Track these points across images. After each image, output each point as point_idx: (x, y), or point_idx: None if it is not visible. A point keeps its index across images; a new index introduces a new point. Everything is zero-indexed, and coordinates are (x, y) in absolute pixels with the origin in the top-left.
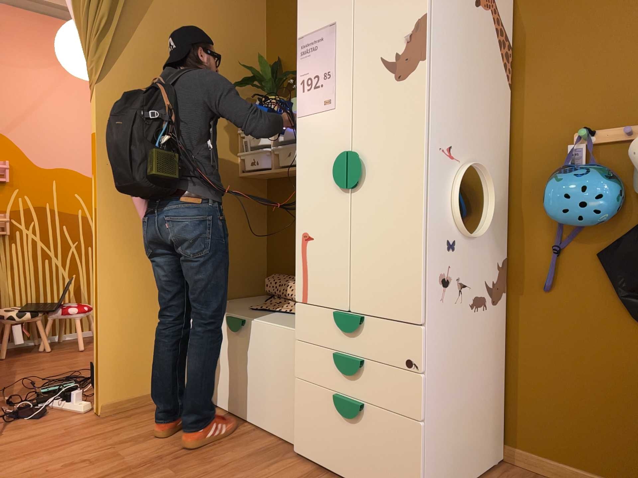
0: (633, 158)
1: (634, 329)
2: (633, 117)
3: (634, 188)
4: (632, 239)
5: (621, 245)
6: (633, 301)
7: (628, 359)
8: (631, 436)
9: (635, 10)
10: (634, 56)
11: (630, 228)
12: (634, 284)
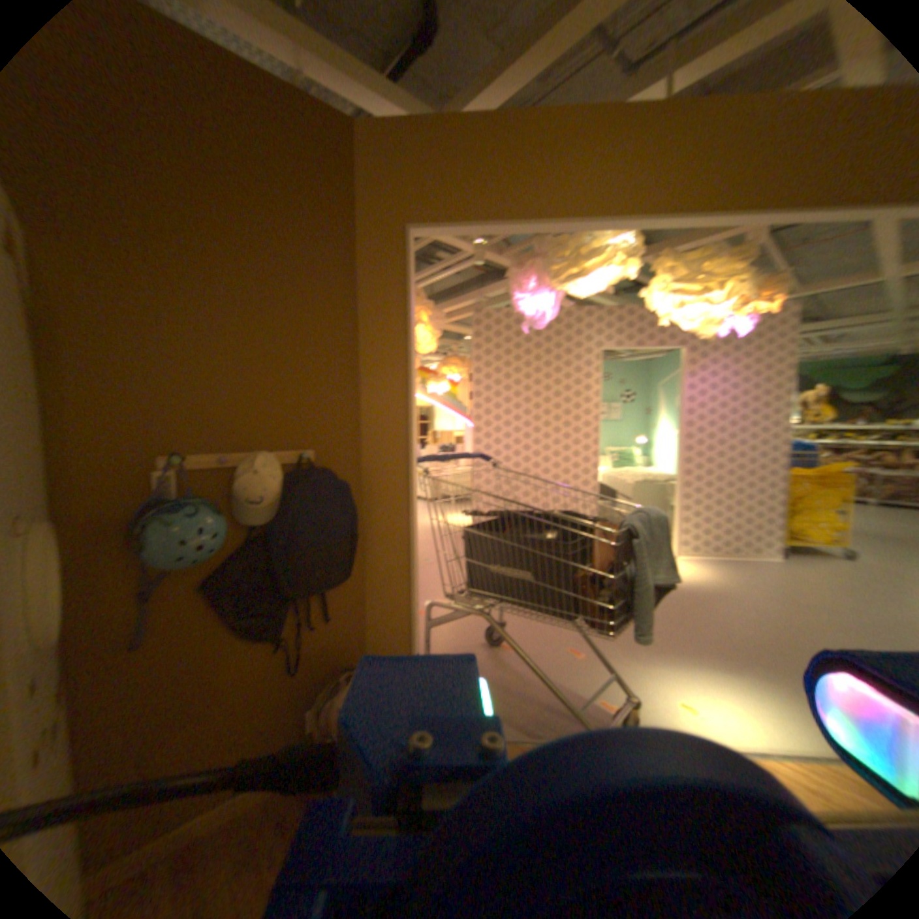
0: (242, 494)
1: (239, 650)
2: (223, 445)
3: (238, 519)
4: (237, 568)
5: (227, 576)
6: (241, 626)
7: (236, 680)
8: (244, 747)
9: (216, 335)
10: (219, 383)
11: (229, 555)
12: (240, 609)
